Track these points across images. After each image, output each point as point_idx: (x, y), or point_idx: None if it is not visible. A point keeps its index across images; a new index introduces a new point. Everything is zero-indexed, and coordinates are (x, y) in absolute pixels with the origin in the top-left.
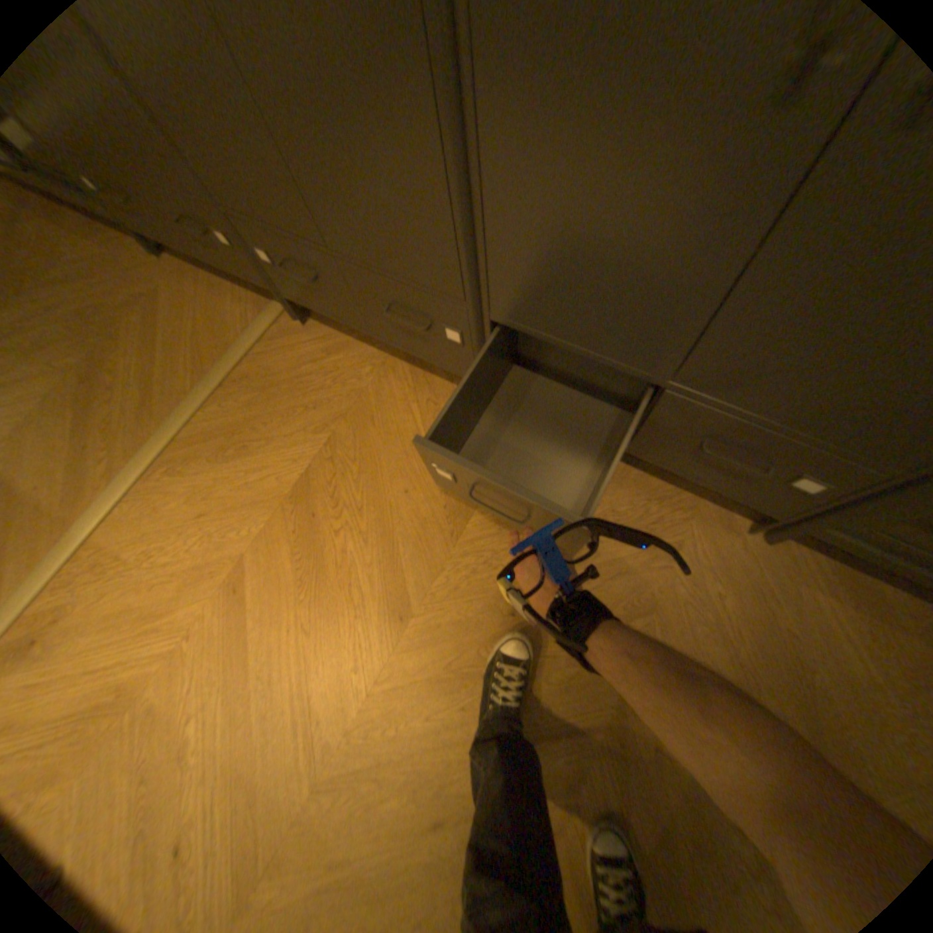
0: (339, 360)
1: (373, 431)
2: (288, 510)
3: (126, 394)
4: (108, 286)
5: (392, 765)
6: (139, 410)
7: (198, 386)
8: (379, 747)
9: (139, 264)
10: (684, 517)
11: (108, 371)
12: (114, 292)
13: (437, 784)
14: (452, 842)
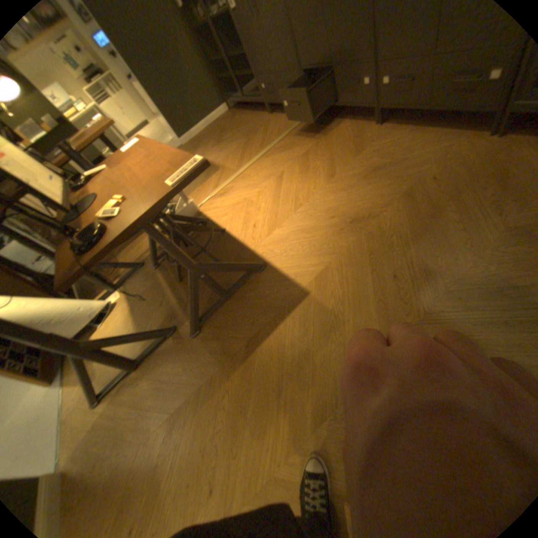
0: (324, 124)
1: (333, 137)
2: (299, 159)
3: (256, 144)
4: (255, 123)
5: (321, 207)
6: (259, 146)
7: (277, 137)
8: (317, 204)
9: (265, 117)
10: (459, 137)
11: (252, 140)
12: (256, 124)
13: (335, 210)
14: (337, 221)
